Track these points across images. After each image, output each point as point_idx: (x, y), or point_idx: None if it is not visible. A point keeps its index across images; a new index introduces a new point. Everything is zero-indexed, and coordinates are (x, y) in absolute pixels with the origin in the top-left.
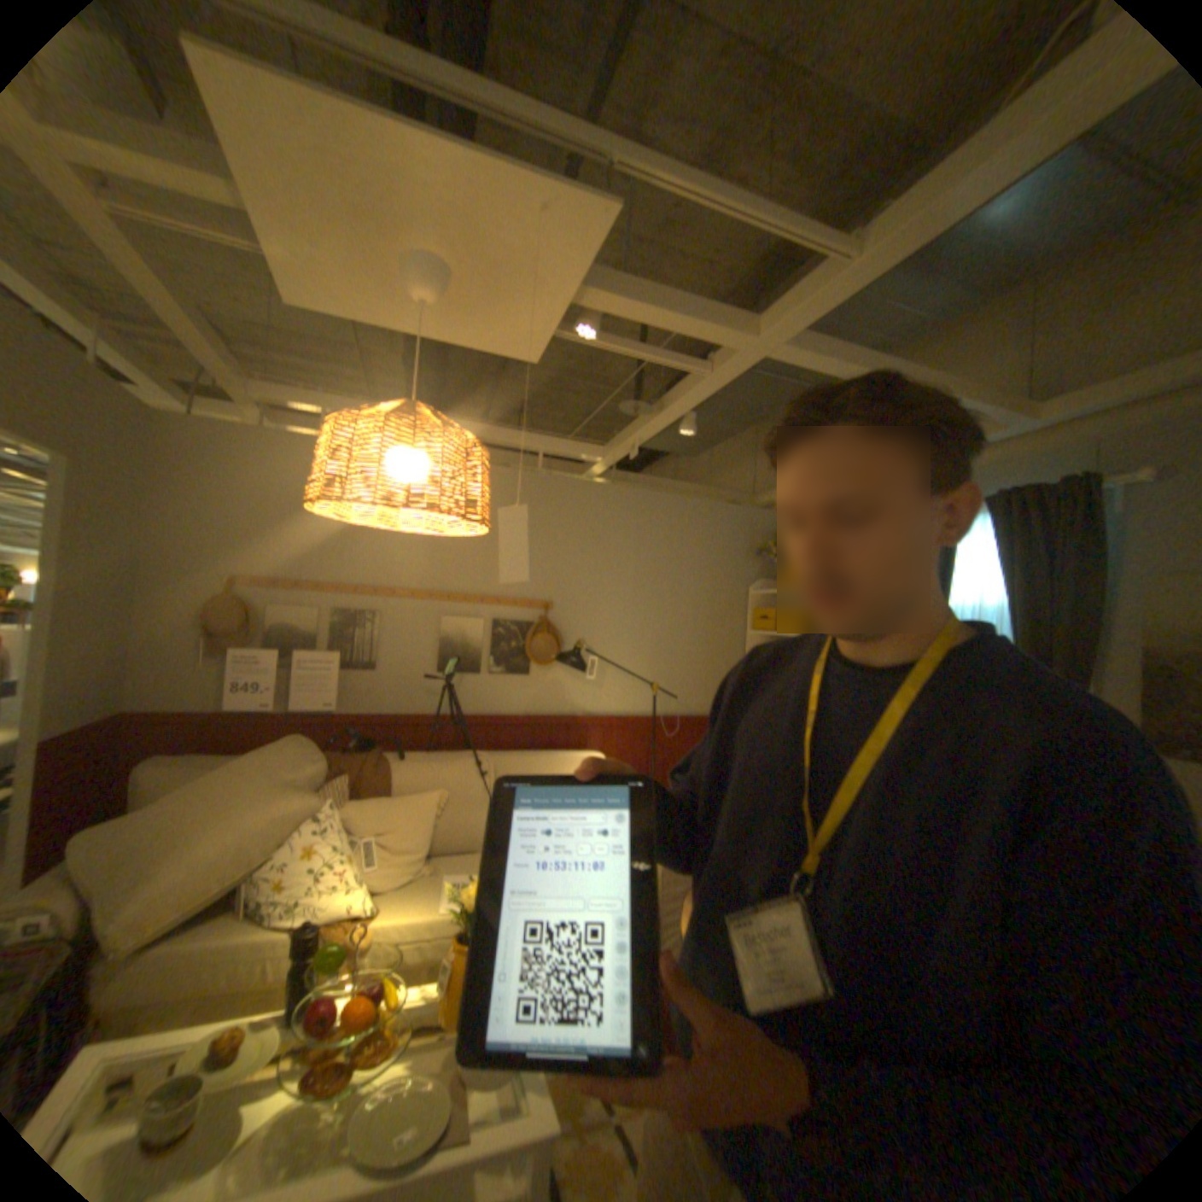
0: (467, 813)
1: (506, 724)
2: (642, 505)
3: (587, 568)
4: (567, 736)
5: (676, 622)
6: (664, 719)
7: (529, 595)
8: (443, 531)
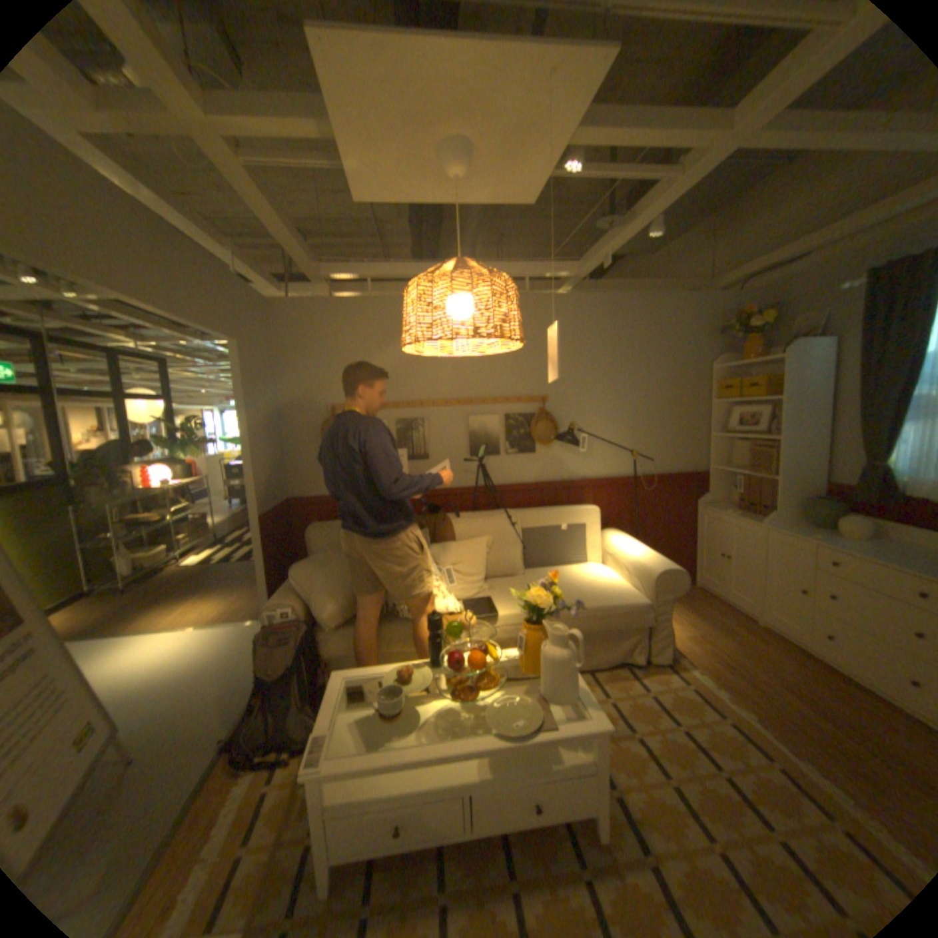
0: (506, 550)
1: (522, 489)
2: (613, 305)
3: (571, 365)
4: (567, 495)
5: (648, 400)
6: (643, 477)
7: (529, 392)
8: (483, 352)
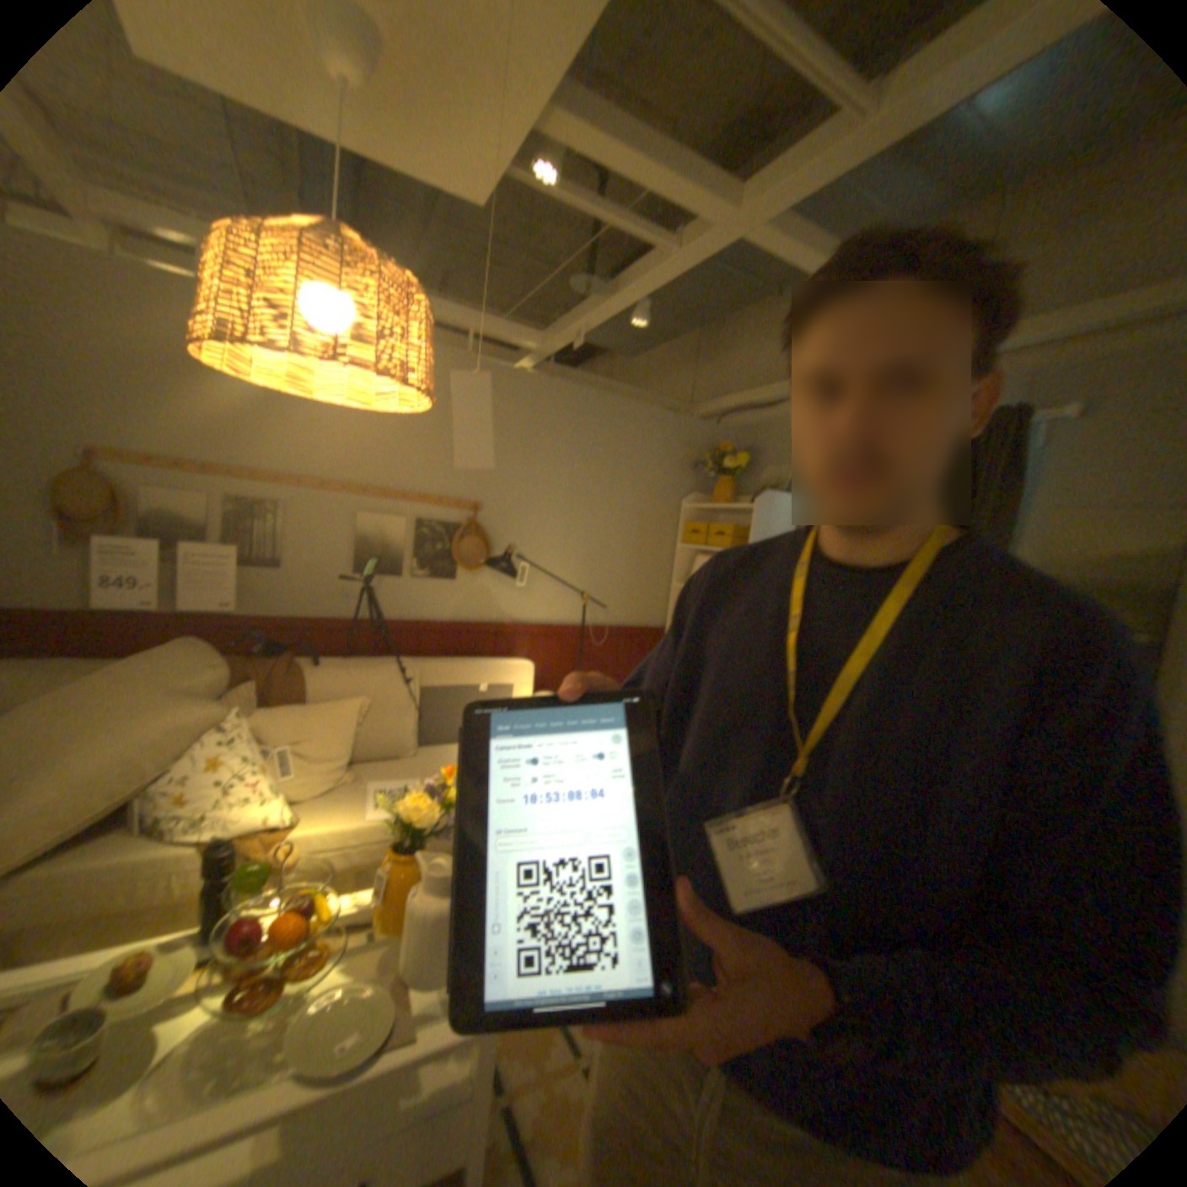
0: (391, 721)
1: (429, 631)
2: (581, 405)
3: (519, 469)
4: (494, 644)
5: (608, 533)
6: (591, 629)
7: (456, 495)
8: (370, 406)
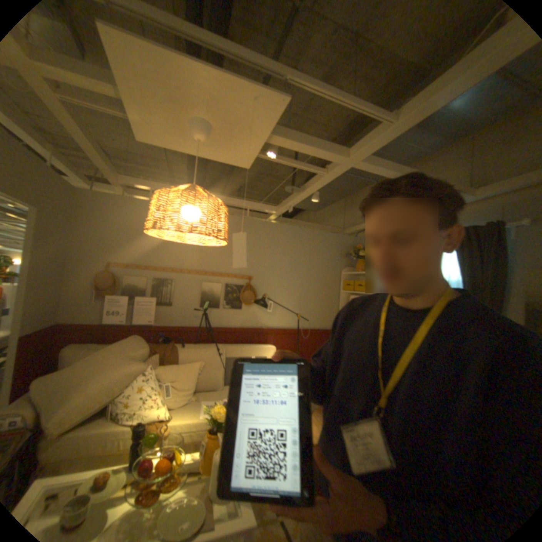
0: (213, 372)
1: (231, 332)
2: (294, 233)
3: (268, 261)
4: (258, 337)
5: (308, 286)
6: (303, 330)
7: (242, 273)
8: (206, 244)
